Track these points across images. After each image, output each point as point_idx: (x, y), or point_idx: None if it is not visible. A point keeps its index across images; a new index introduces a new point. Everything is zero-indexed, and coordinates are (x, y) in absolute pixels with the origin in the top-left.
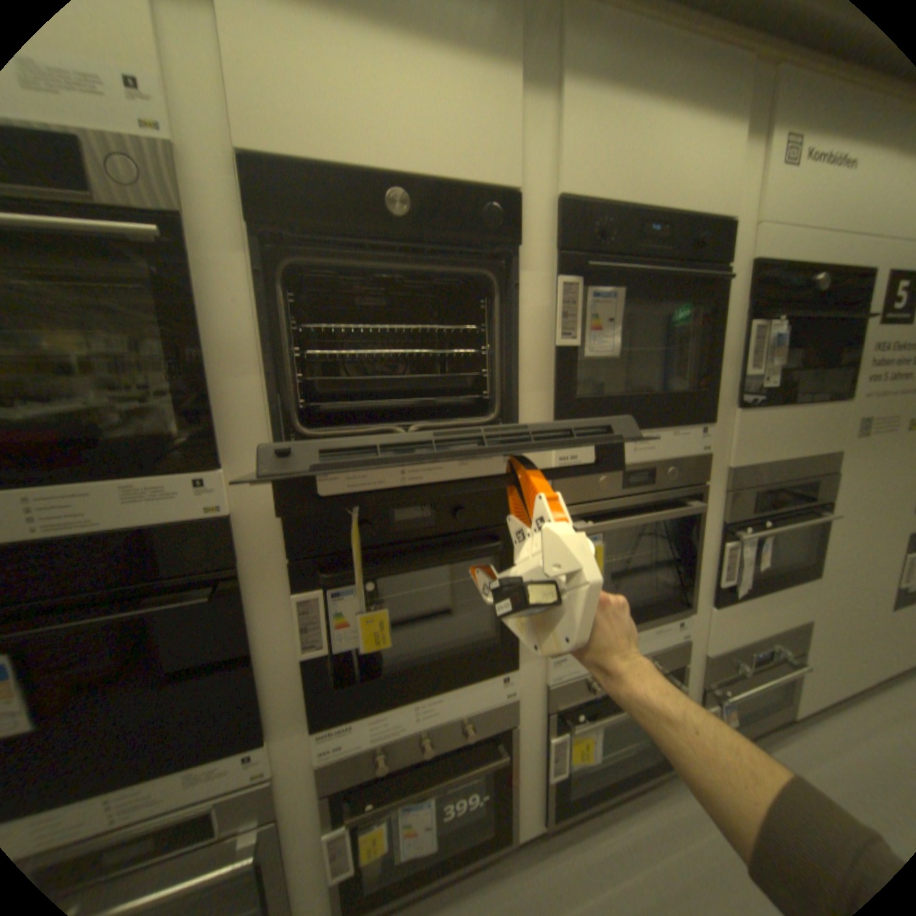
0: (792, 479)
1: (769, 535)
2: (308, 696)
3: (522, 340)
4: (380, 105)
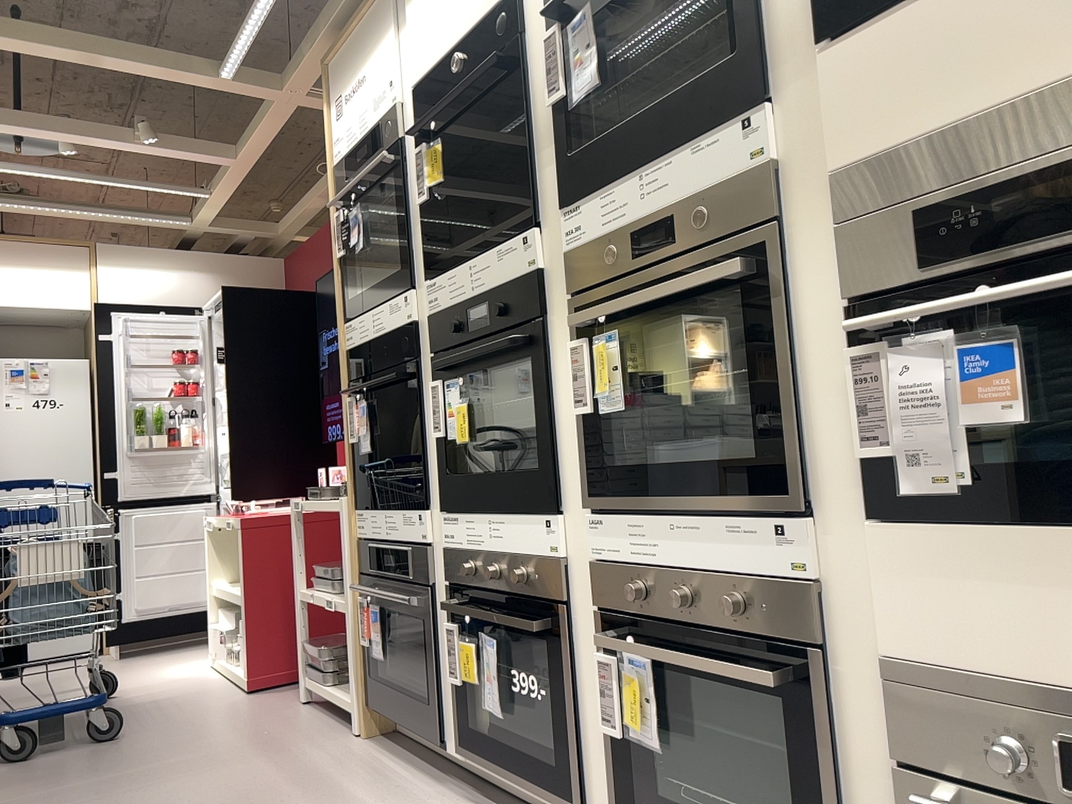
0: (1063, 141)
1: (924, 309)
2: (438, 476)
3: (533, 118)
4: (448, 10)
